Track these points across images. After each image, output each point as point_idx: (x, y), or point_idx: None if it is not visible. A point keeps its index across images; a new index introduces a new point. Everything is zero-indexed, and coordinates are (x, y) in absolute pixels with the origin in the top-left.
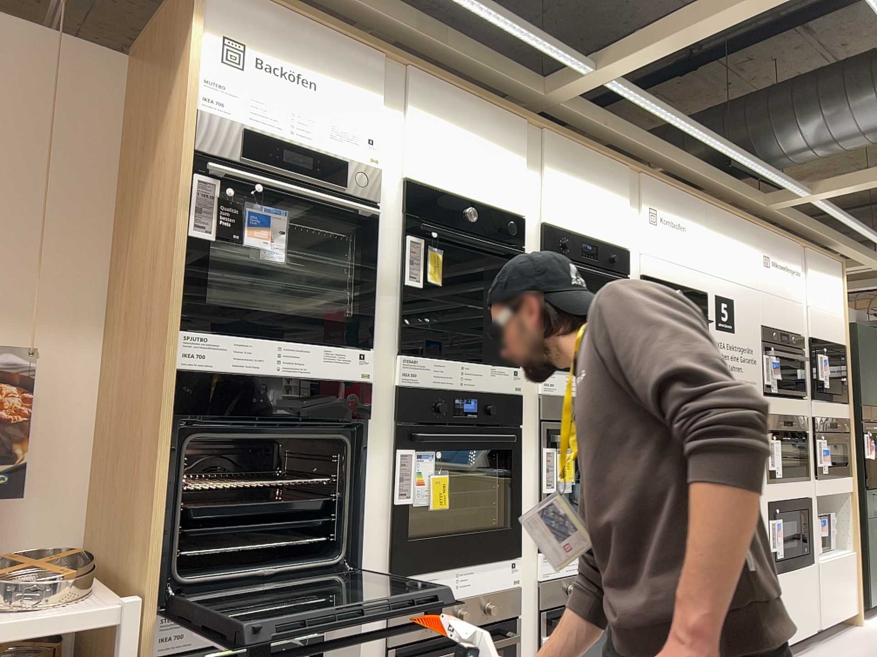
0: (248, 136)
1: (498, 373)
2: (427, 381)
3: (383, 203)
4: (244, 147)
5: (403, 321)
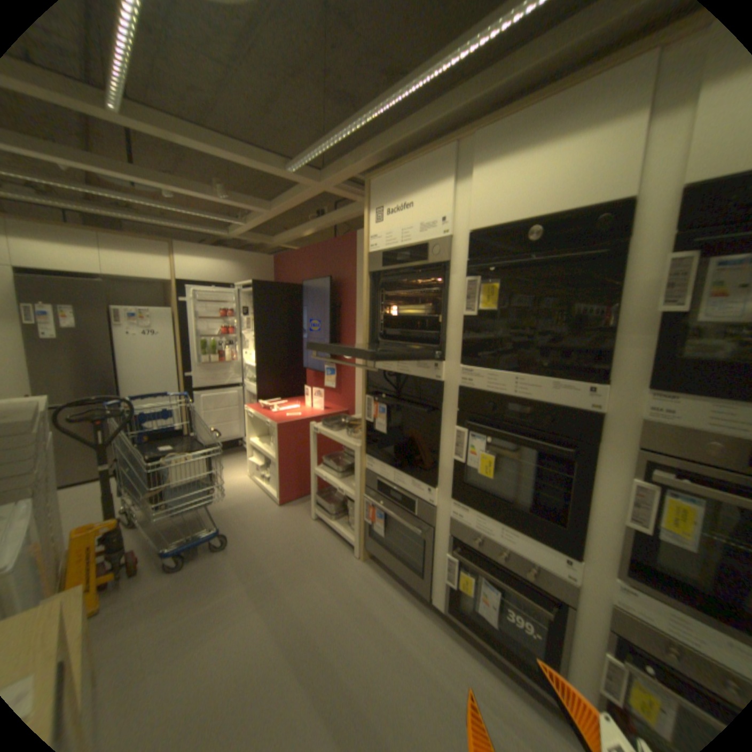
0: (378, 253)
1: (568, 389)
2: (481, 387)
3: (450, 255)
4: (378, 259)
5: (463, 341)
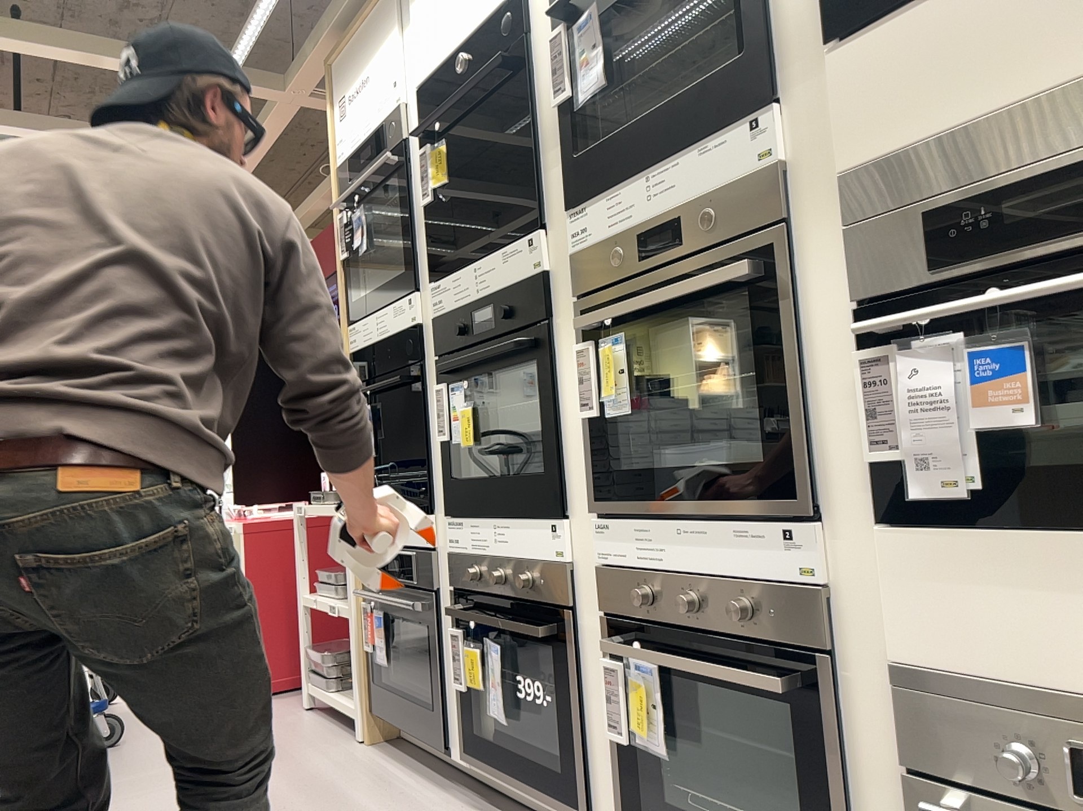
0: (344, 163)
1: (512, 255)
2: (448, 305)
3: (407, 131)
4: (345, 173)
5: (427, 246)
